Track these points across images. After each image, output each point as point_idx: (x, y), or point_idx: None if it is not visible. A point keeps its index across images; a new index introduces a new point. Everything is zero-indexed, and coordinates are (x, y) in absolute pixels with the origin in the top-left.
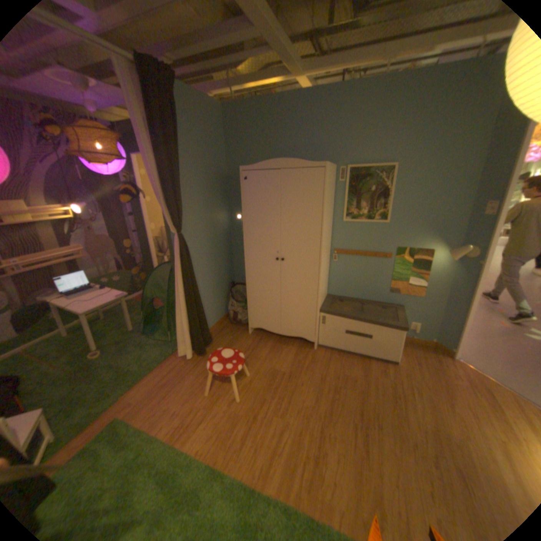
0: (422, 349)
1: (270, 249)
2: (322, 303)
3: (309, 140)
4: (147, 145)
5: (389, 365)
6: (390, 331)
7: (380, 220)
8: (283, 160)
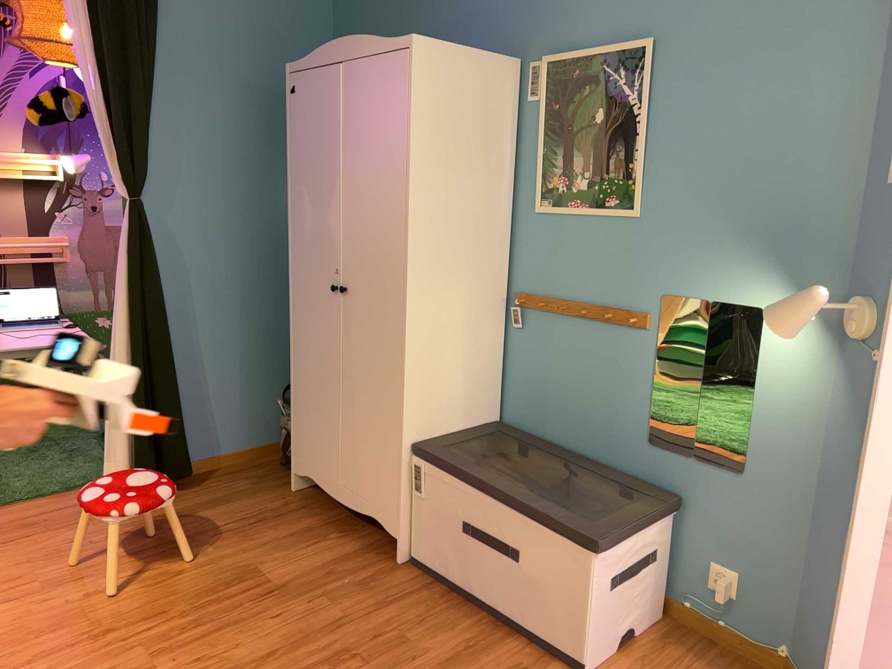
0: (724, 666)
1: (325, 263)
2: (445, 434)
3: (472, 5)
4: (89, 16)
5: (556, 661)
6: (559, 542)
7: (618, 209)
8: (346, 42)
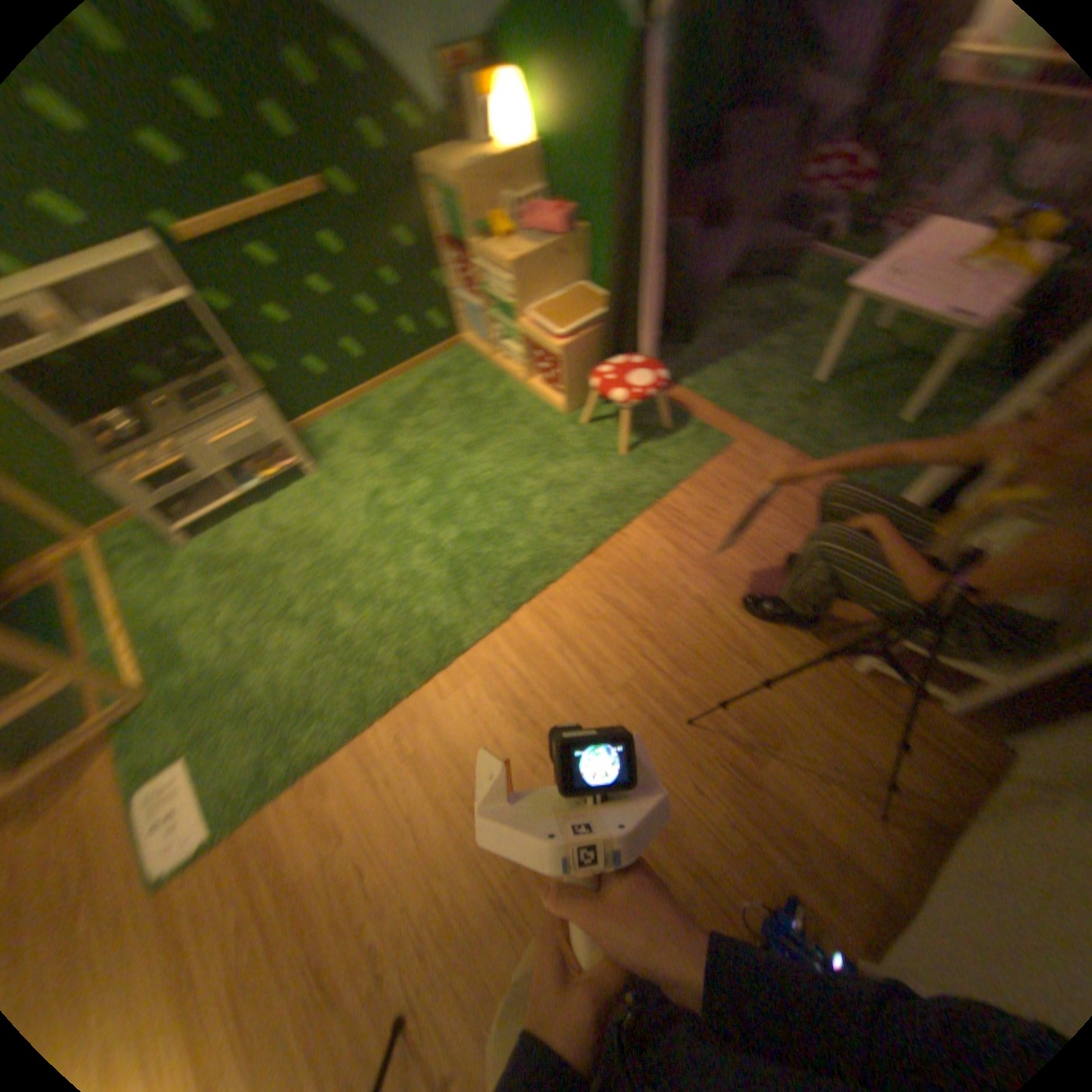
0: None
1: None
2: None
3: None
4: None
5: None
6: None
7: None
8: None
